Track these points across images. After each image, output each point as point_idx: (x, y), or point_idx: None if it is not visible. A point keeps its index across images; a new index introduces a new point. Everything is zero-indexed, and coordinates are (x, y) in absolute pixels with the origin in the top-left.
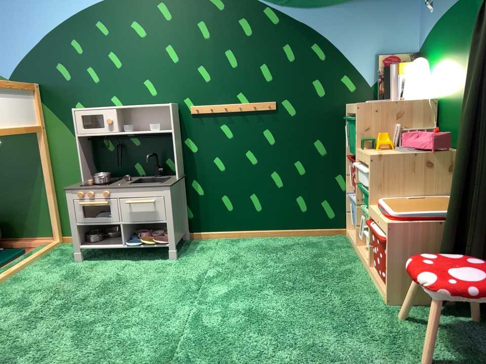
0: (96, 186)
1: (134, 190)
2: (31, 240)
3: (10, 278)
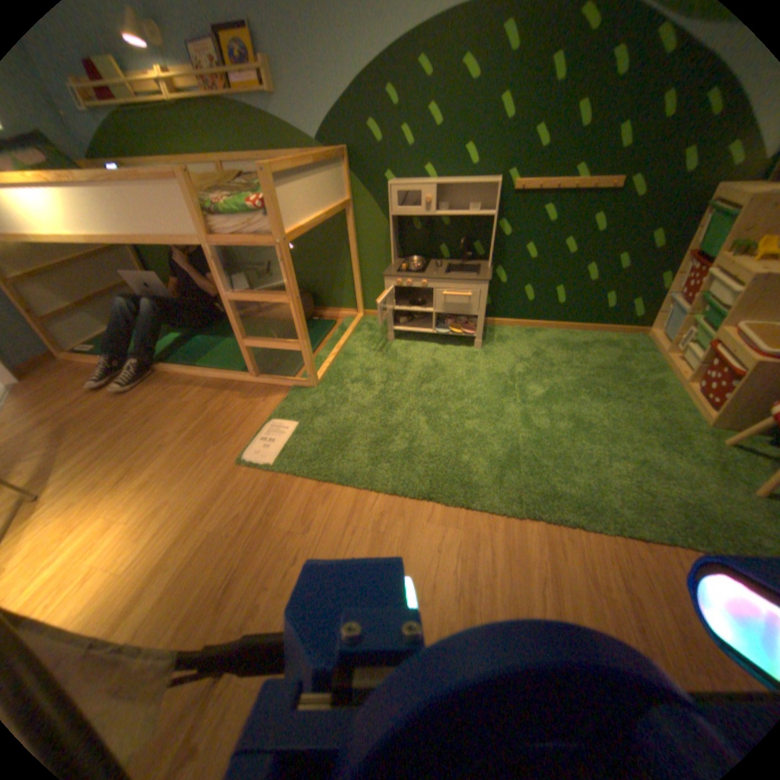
0: (410, 272)
1: (451, 281)
2: (335, 310)
3: (340, 351)
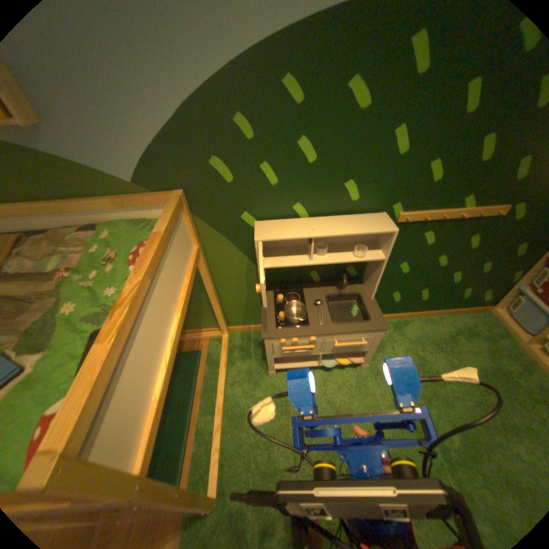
0: (295, 325)
1: (346, 334)
2: (196, 333)
3: (225, 415)
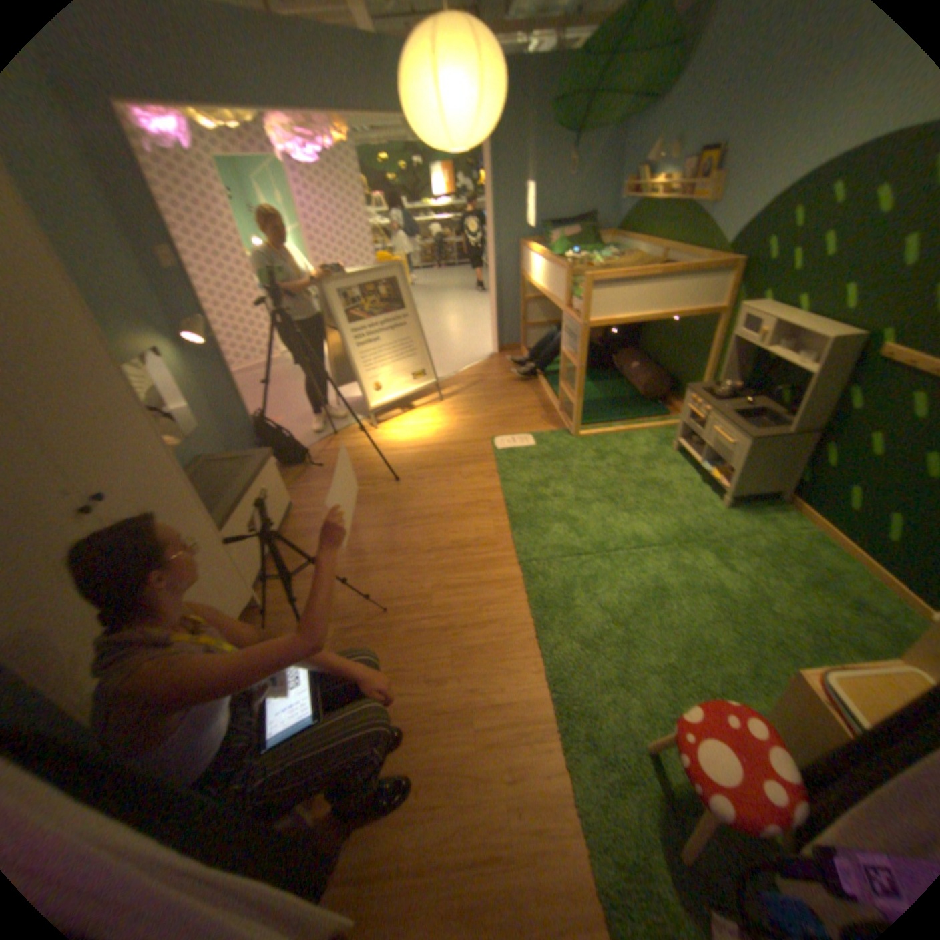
0: (710, 397)
1: (724, 423)
2: (683, 408)
3: (625, 434)
